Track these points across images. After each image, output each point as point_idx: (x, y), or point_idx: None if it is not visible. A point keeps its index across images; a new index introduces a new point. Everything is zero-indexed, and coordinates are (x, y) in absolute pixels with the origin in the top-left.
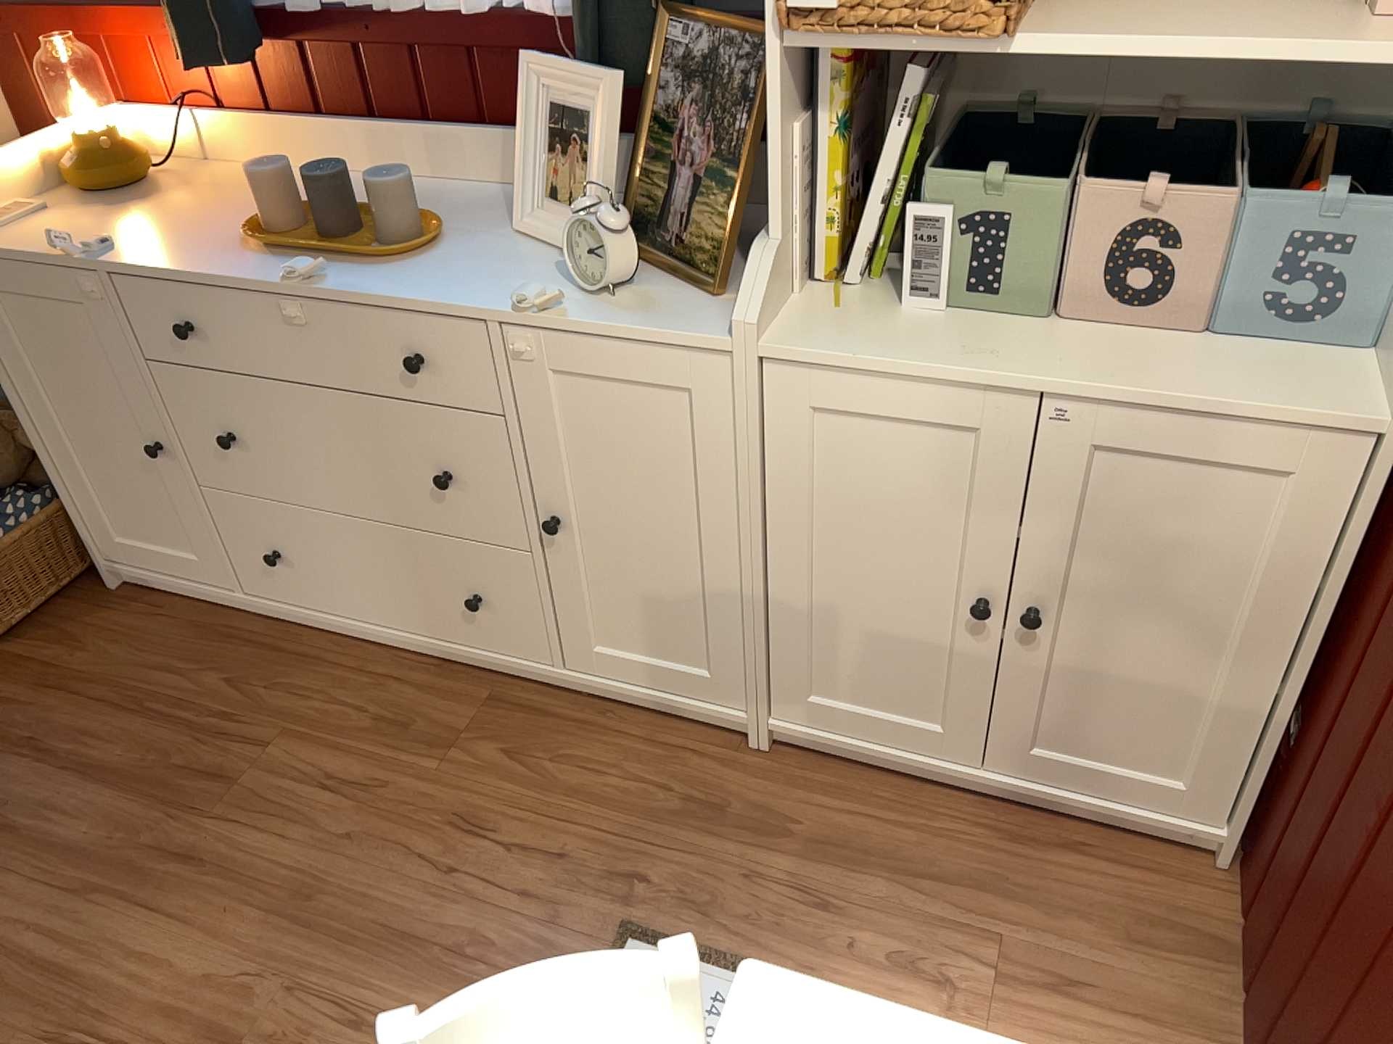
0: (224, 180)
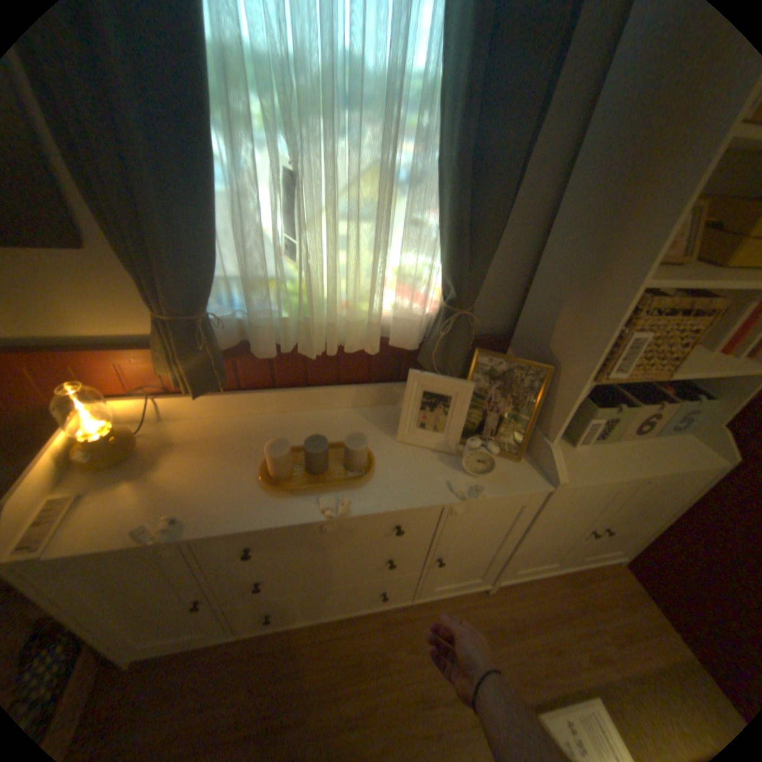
0: (189, 434)
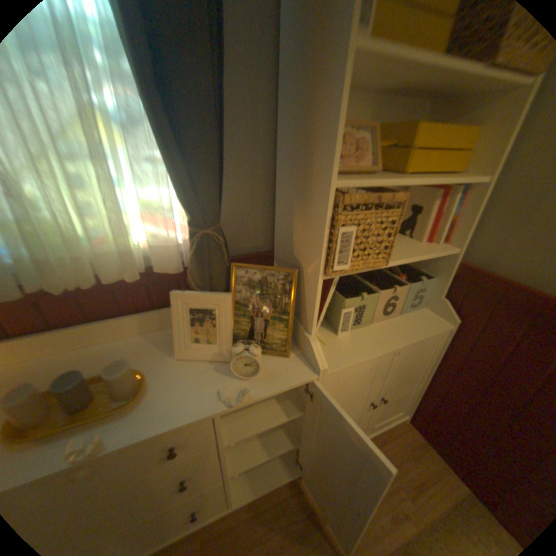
0: None
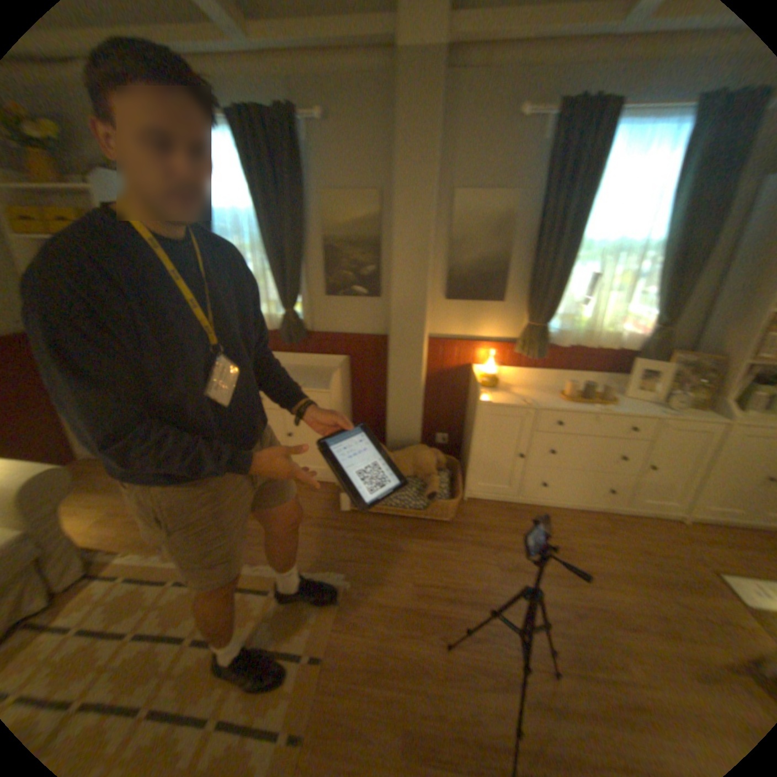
0: (515, 384)
